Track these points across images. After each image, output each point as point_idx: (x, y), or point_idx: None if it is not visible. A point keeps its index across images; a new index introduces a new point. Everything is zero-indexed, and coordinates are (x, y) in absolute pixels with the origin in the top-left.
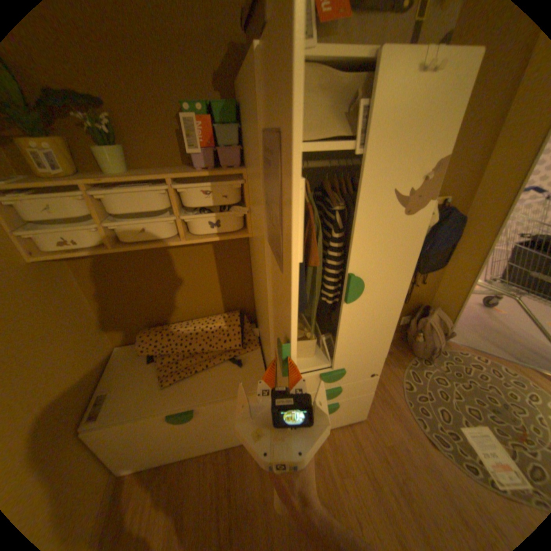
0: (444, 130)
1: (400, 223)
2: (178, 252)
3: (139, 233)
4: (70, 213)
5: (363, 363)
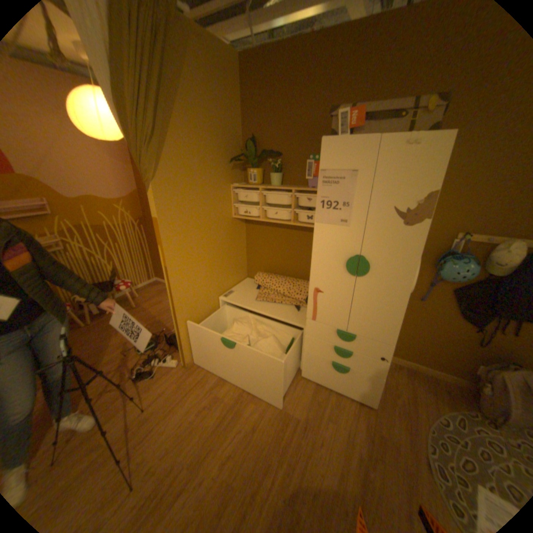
0: (430, 174)
1: (399, 230)
2: (292, 233)
3: (274, 214)
4: (252, 200)
5: (373, 340)
